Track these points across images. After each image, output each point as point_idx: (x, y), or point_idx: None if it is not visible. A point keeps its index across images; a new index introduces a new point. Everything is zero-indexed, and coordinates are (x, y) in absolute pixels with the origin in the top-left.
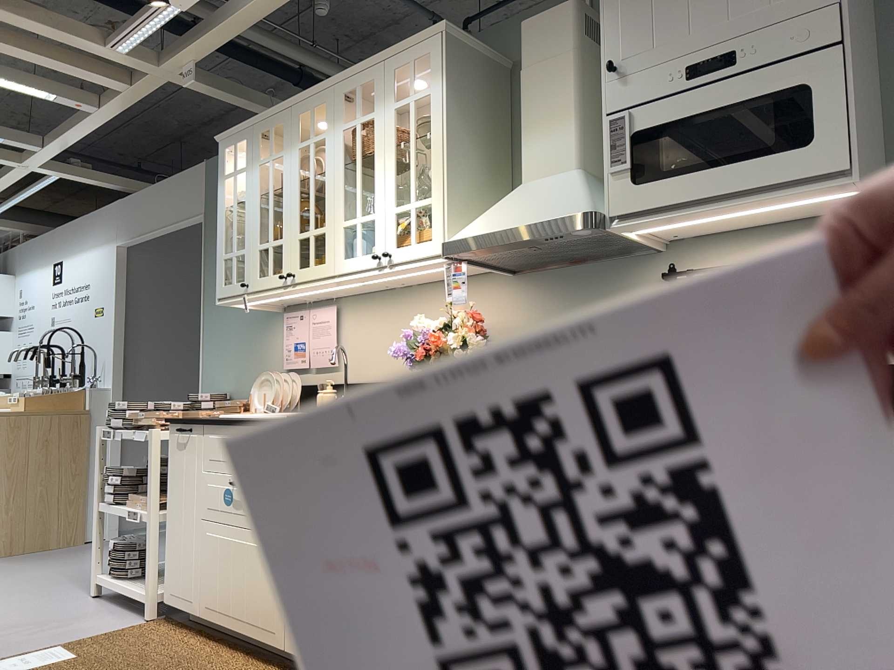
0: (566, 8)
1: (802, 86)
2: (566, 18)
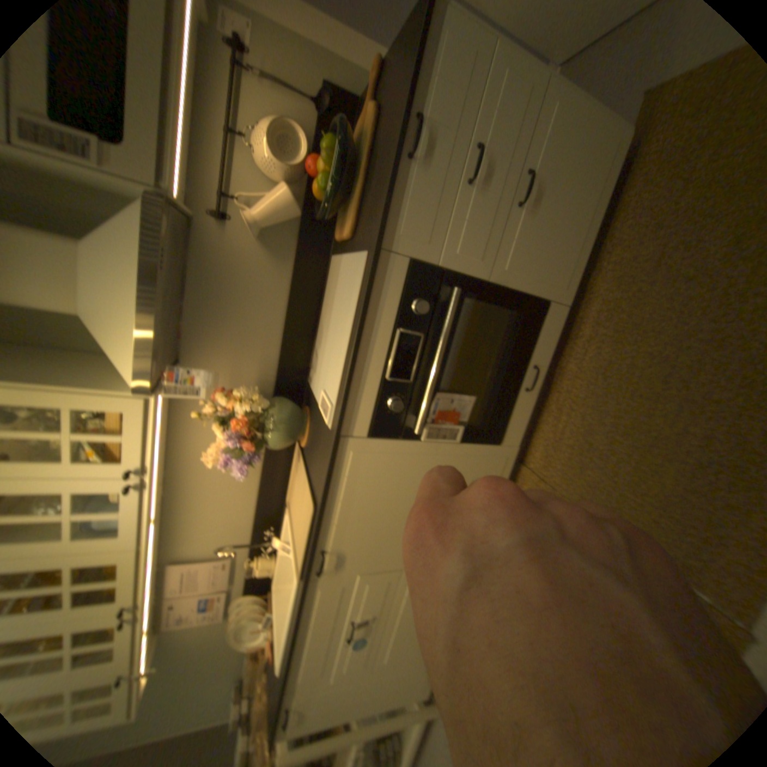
0: None
1: None
2: None
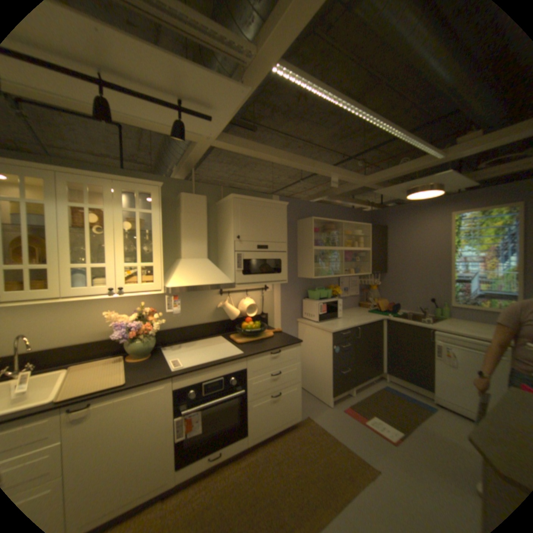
0: (204, 197)
1: (280, 259)
2: (204, 201)
